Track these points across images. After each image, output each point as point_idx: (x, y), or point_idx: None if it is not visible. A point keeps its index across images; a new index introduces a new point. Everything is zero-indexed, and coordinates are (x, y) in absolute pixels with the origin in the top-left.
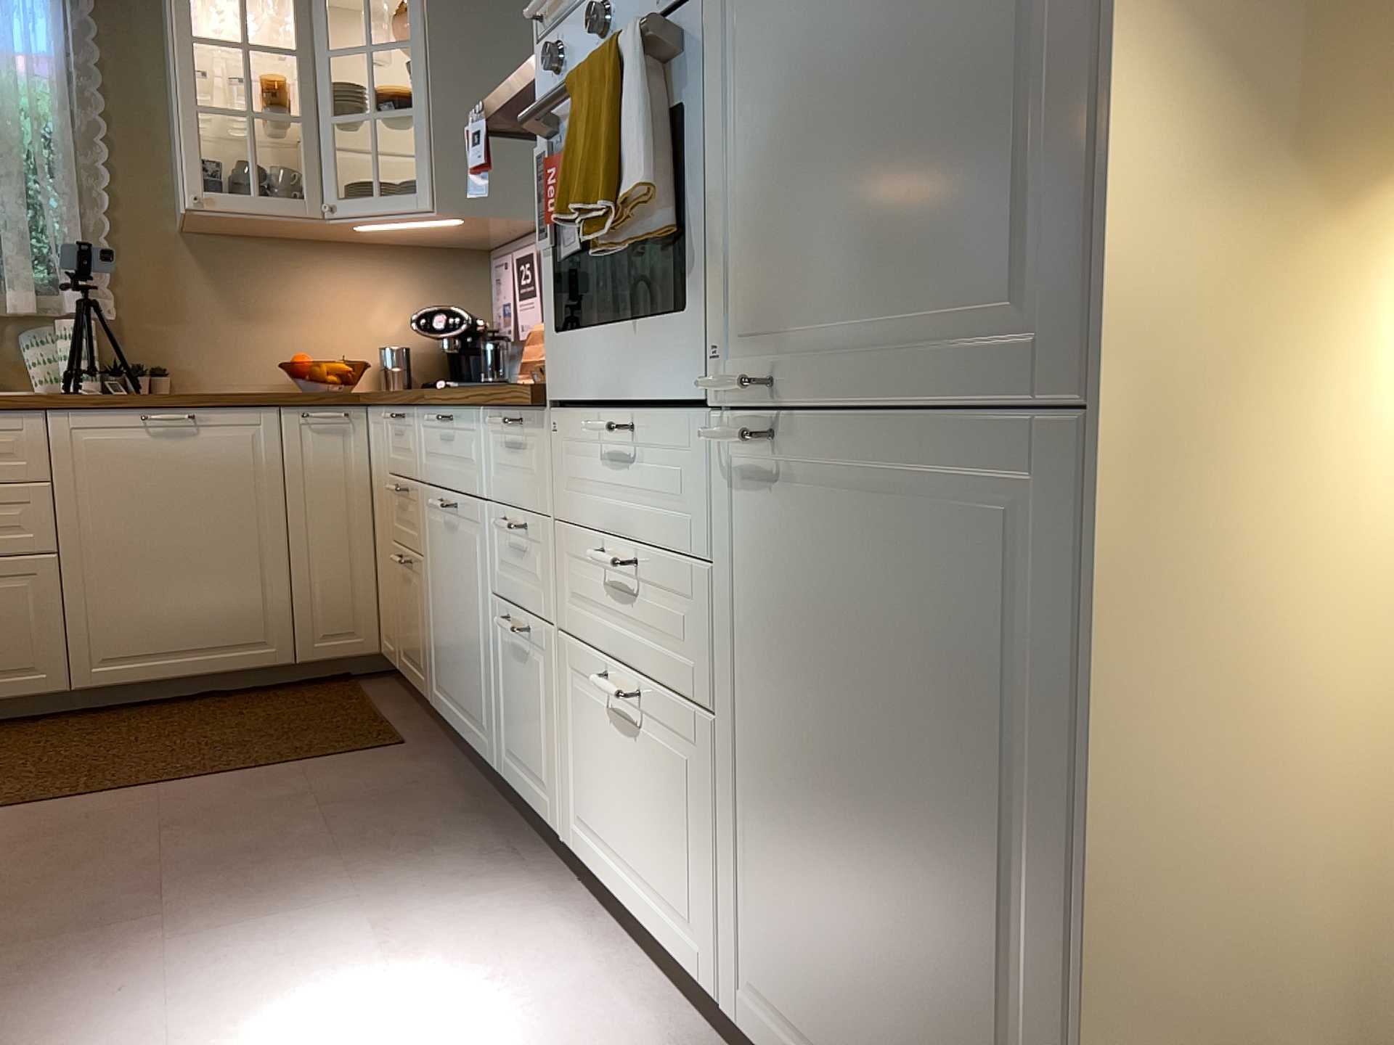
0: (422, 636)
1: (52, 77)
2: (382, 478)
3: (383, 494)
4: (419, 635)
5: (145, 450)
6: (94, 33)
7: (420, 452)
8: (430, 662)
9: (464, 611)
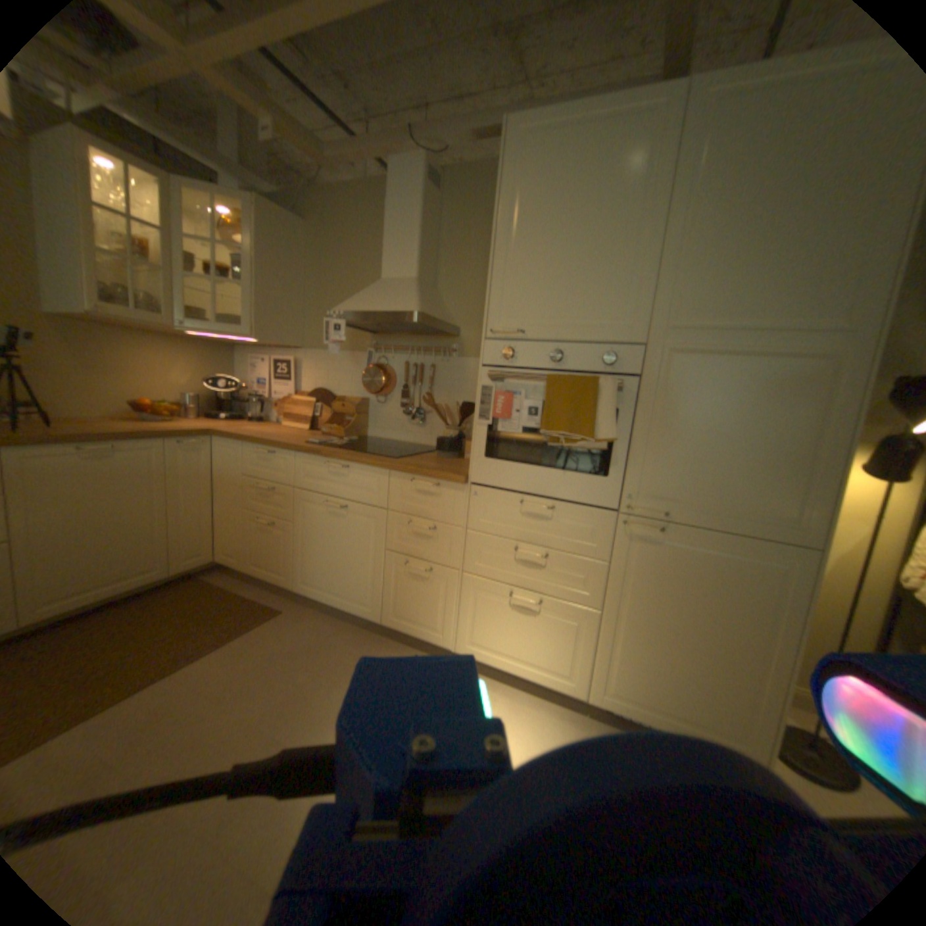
0: (283, 559)
1: None
2: (230, 477)
3: (231, 485)
4: (279, 558)
5: (75, 470)
6: None
7: (297, 474)
8: (295, 572)
9: (348, 553)
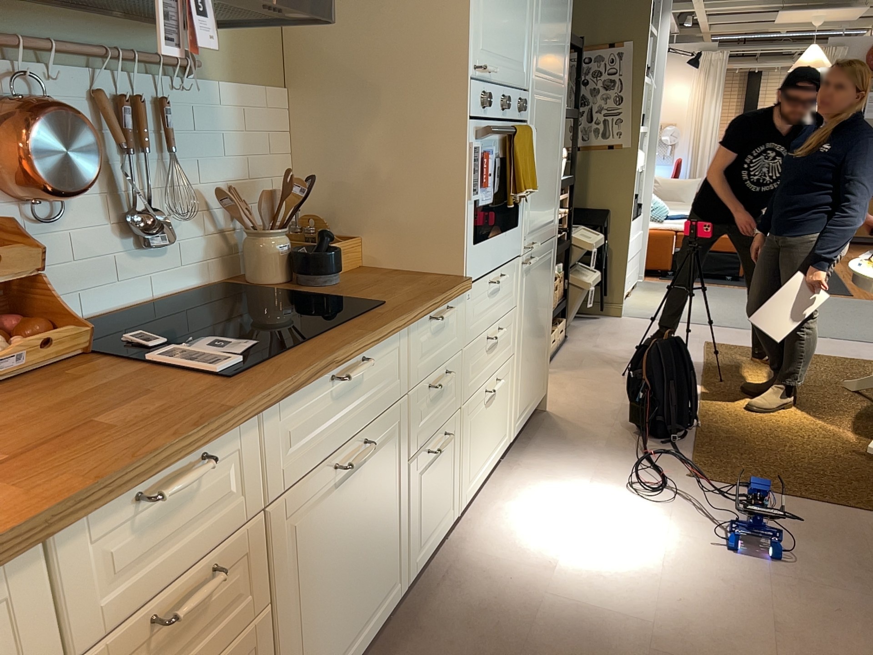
0: None
1: None
2: None
3: None
4: None
5: None
6: None
7: (275, 460)
8: None
9: (372, 524)
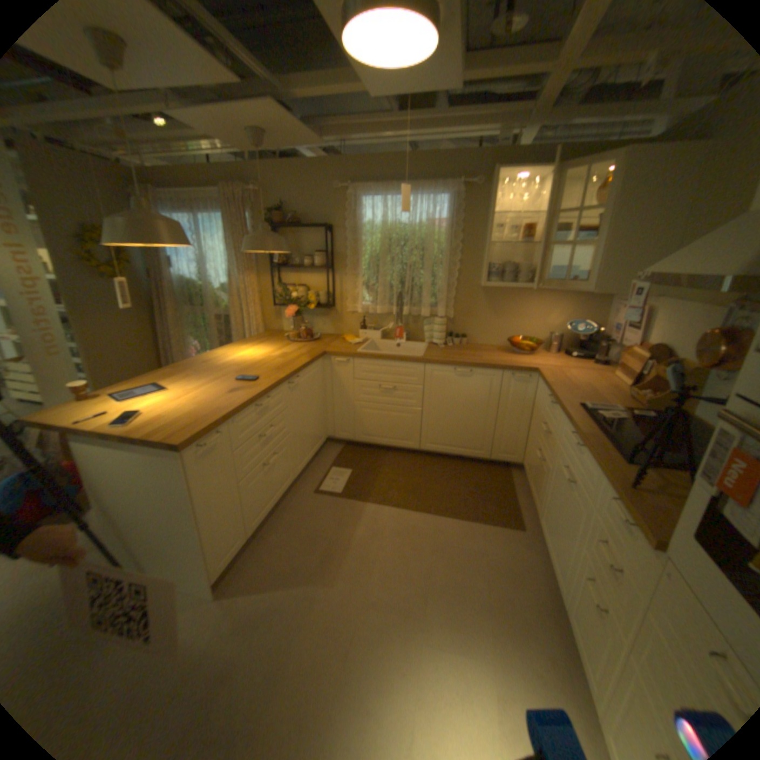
0: (542, 494)
1: (445, 229)
2: (539, 410)
3: (538, 416)
4: (541, 491)
5: (452, 380)
6: (462, 208)
7: (562, 432)
8: (544, 510)
9: (567, 528)
